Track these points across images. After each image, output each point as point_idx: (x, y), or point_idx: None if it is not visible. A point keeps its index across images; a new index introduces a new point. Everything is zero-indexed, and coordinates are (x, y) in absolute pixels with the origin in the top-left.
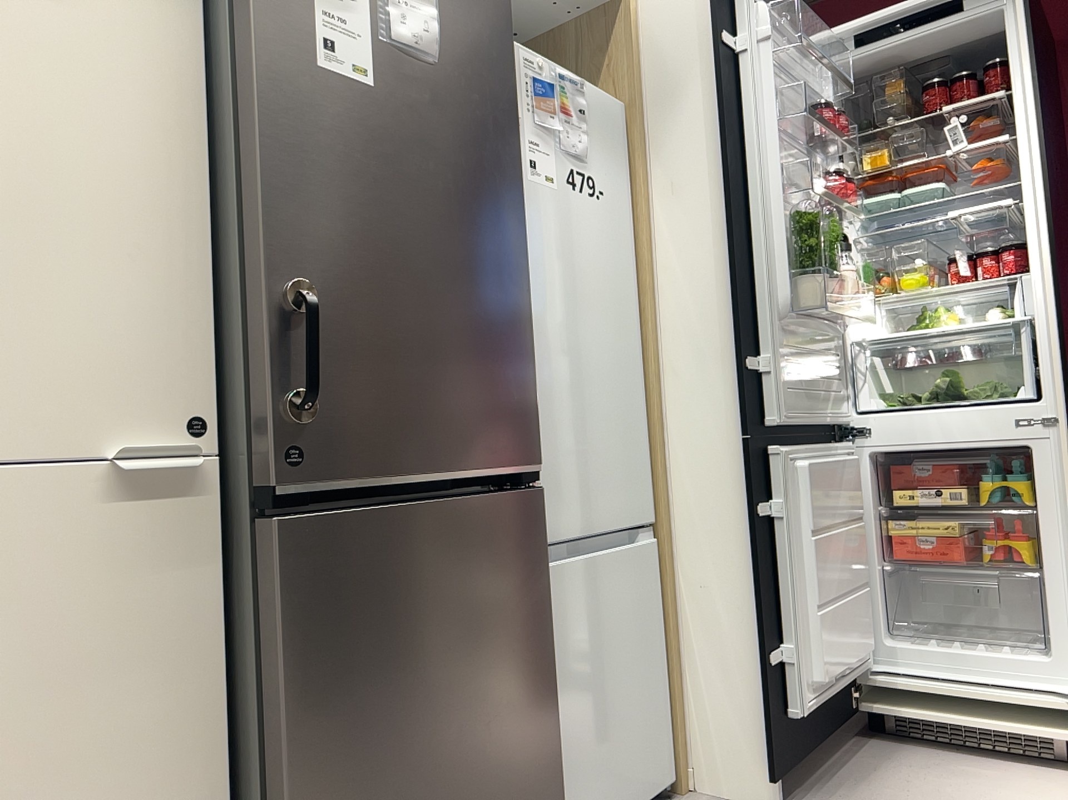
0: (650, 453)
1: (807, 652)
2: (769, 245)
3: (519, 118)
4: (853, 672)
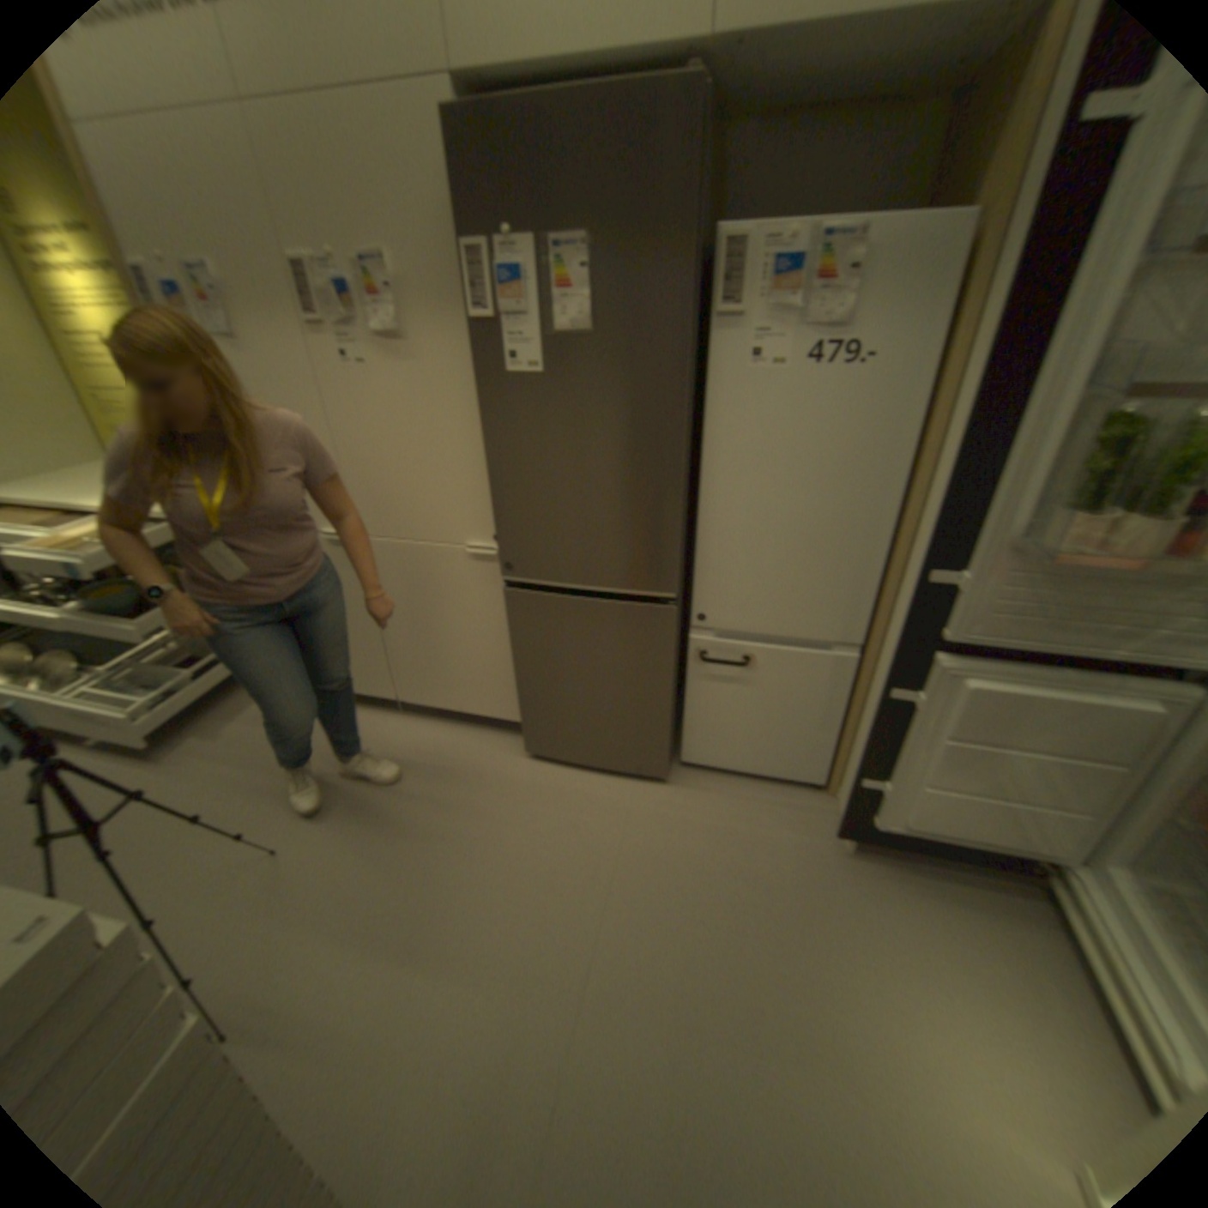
0: (881, 594)
1: (908, 803)
2: (1028, 456)
3: (743, 309)
4: (1007, 851)
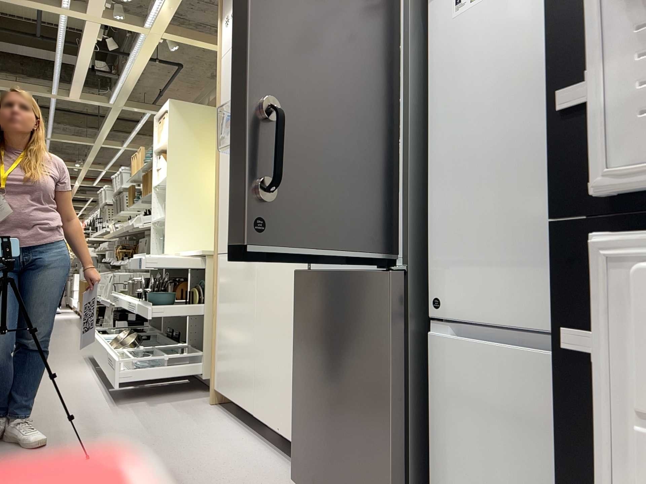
0: None
1: None
2: None
3: None
4: None
